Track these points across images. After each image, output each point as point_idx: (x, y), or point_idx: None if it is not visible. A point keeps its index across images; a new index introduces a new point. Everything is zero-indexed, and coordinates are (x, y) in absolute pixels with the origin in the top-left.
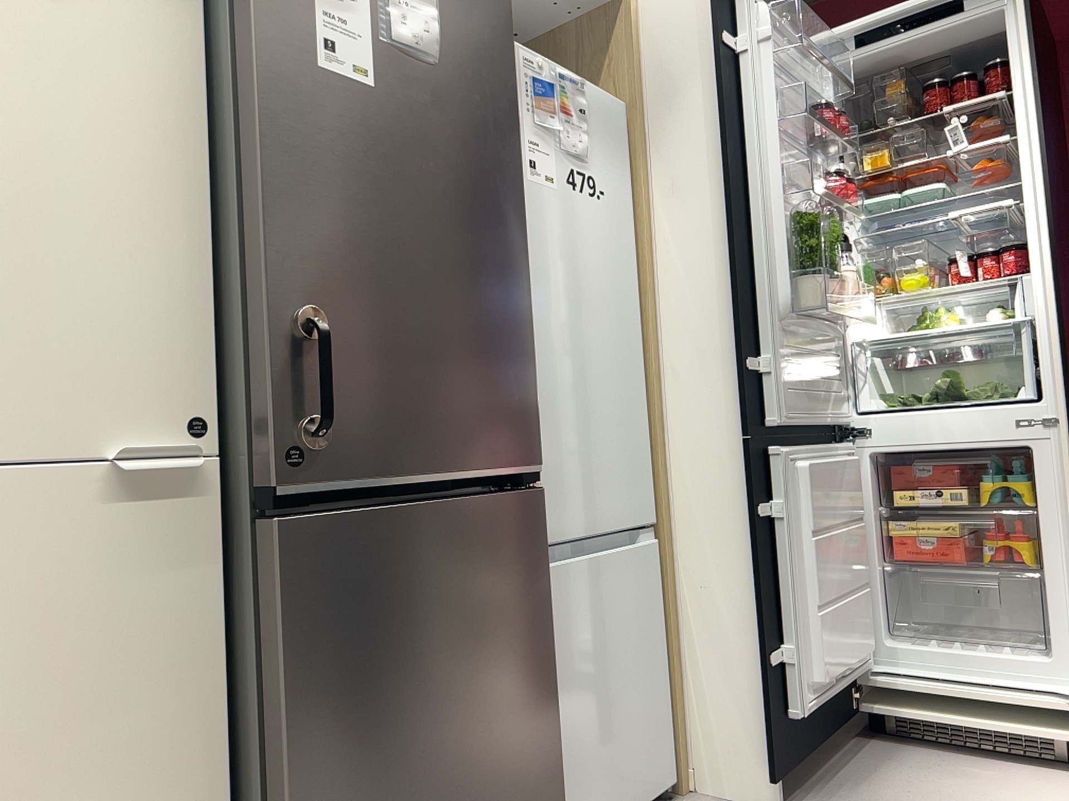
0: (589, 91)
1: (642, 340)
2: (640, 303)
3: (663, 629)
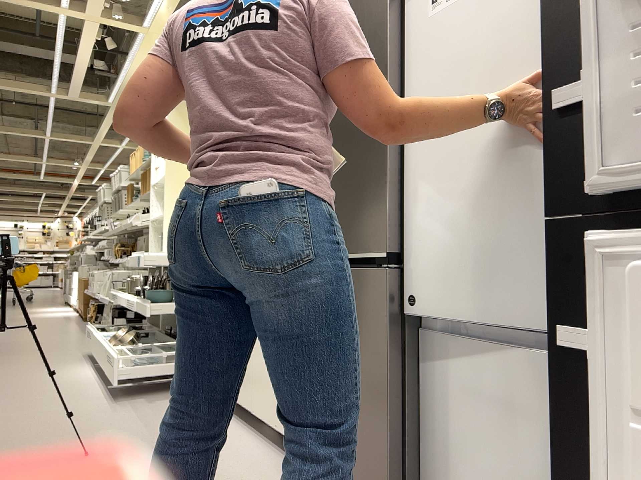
0: None
1: None
2: None
3: None
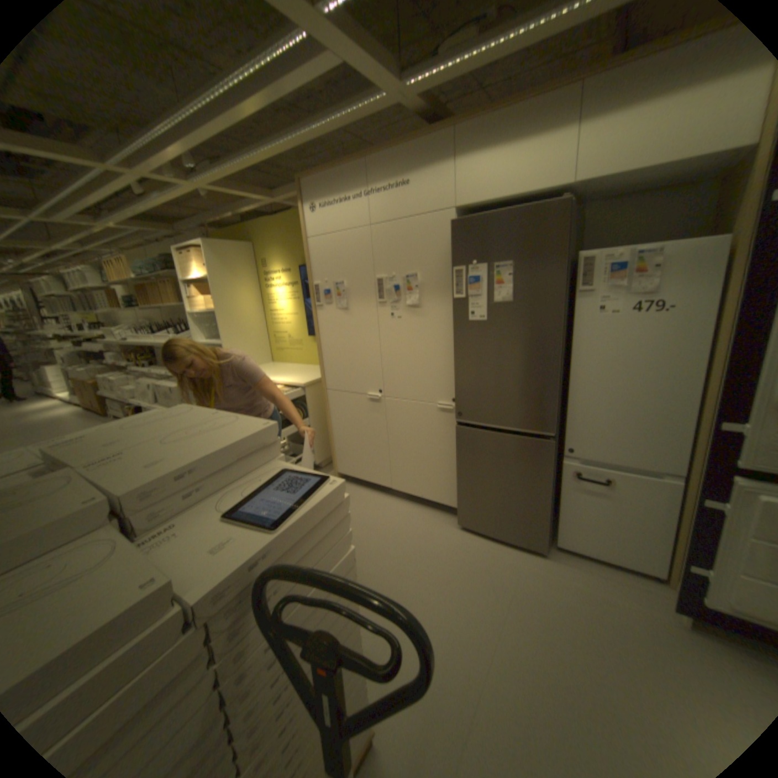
0: (672, 248)
1: (709, 384)
2: (713, 362)
3: (682, 523)
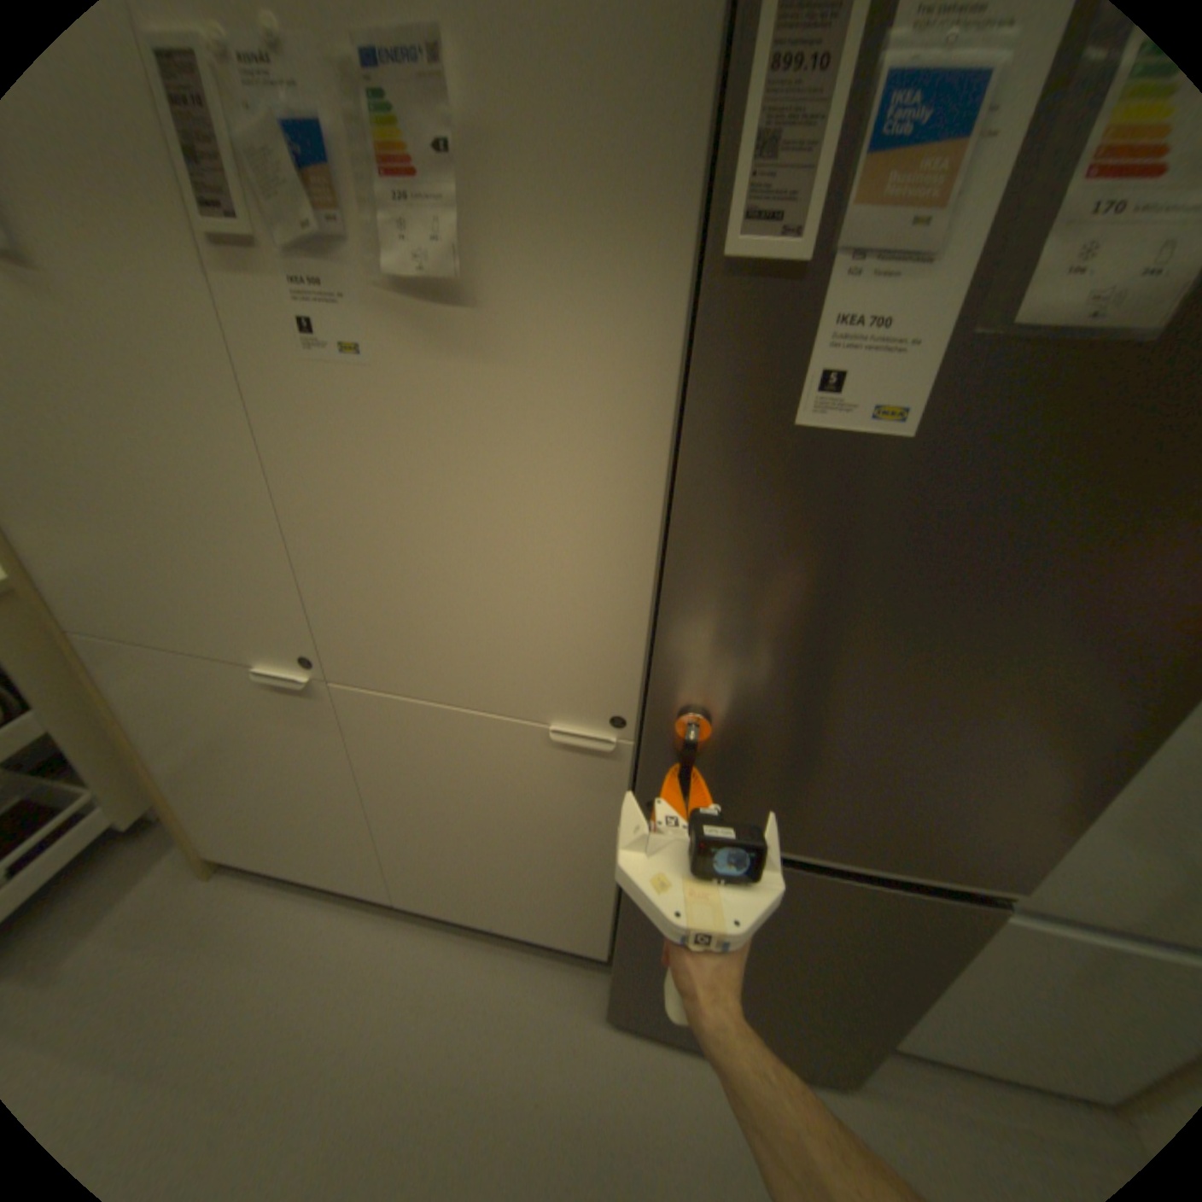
0: None
1: None
2: None
3: None
